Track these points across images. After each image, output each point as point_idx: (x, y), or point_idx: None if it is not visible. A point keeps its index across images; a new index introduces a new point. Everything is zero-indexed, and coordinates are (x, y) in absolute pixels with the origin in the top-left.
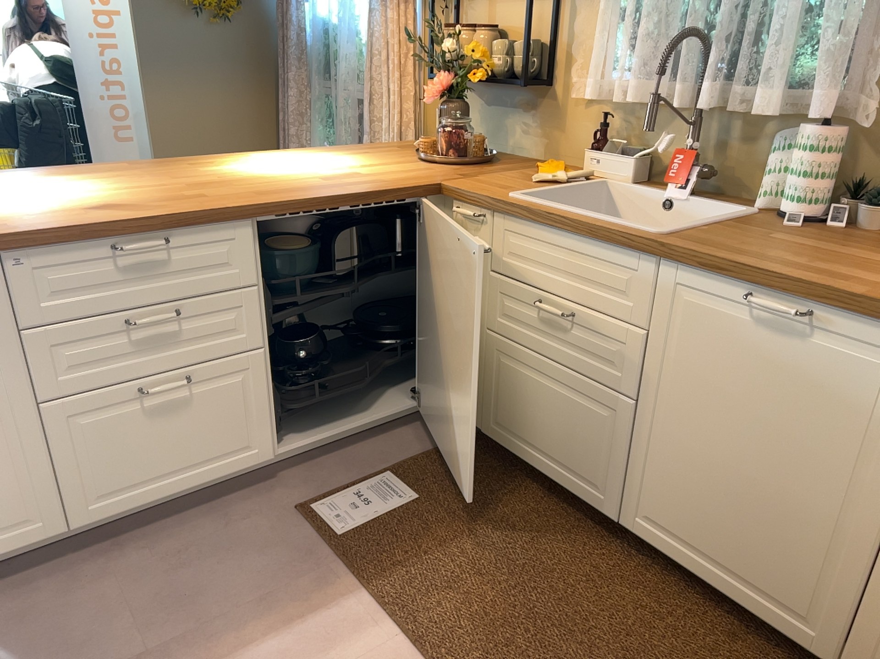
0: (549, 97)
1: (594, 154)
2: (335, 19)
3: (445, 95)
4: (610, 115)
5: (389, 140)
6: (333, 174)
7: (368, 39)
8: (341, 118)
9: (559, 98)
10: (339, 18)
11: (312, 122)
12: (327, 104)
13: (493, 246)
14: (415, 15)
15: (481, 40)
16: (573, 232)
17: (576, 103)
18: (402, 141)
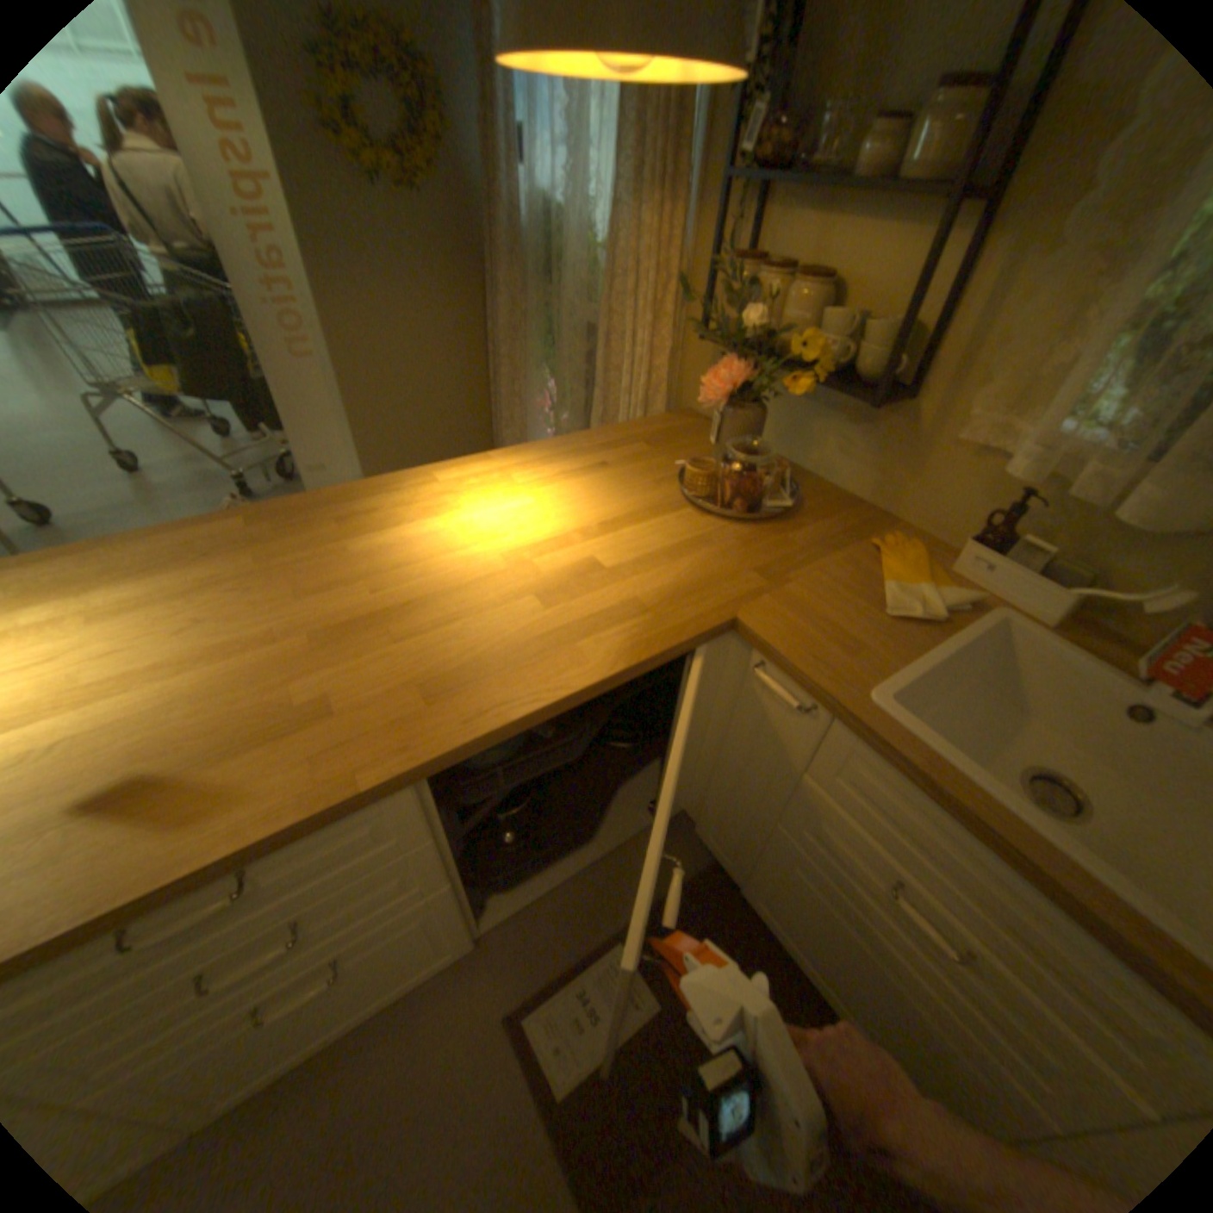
0: (909, 412)
1: (991, 553)
2: (560, 195)
3: (735, 393)
4: (1047, 497)
5: (631, 407)
6: (558, 572)
7: (608, 243)
8: (566, 348)
9: (930, 420)
10: (566, 194)
11: (527, 339)
12: (546, 318)
13: (823, 755)
14: (686, 216)
15: (808, 296)
16: (1043, 891)
17: (965, 439)
18: (649, 413)
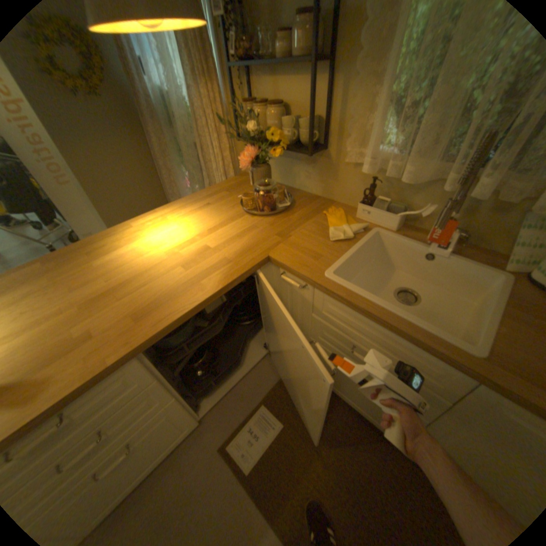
0: (326, 155)
1: (366, 207)
2: (165, 86)
3: (253, 161)
4: (380, 179)
5: (219, 176)
6: (190, 254)
7: (190, 105)
8: (186, 156)
9: (334, 157)
10: (168, 86)
11: (170, 155)
12: (175, 144)
13: (314, 303)
14: (218, 87)
15: (273, 113)
16: (393, 332)
17: (348, 162)
18: (227, 178)
